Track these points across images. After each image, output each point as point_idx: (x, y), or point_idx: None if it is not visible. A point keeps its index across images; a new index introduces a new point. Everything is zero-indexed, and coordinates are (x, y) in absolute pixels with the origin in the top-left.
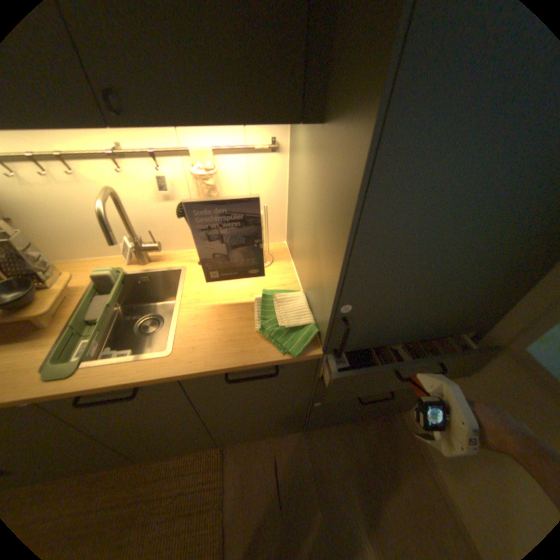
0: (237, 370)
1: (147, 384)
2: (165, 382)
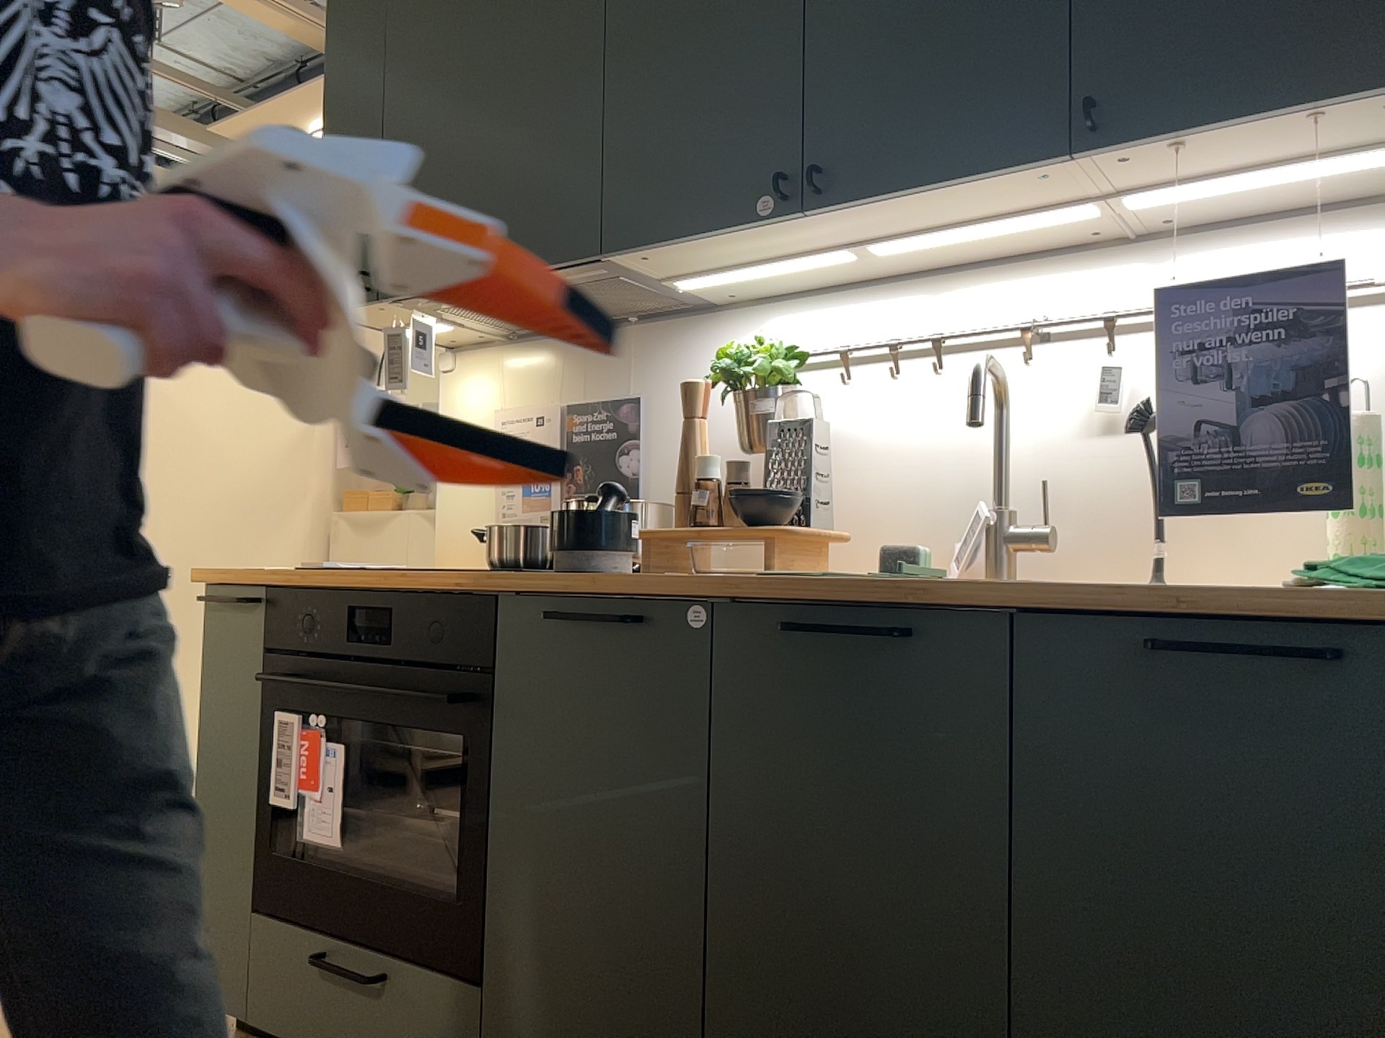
0: (1198, 604)
1: (950, 597)
2: (993, 598)
